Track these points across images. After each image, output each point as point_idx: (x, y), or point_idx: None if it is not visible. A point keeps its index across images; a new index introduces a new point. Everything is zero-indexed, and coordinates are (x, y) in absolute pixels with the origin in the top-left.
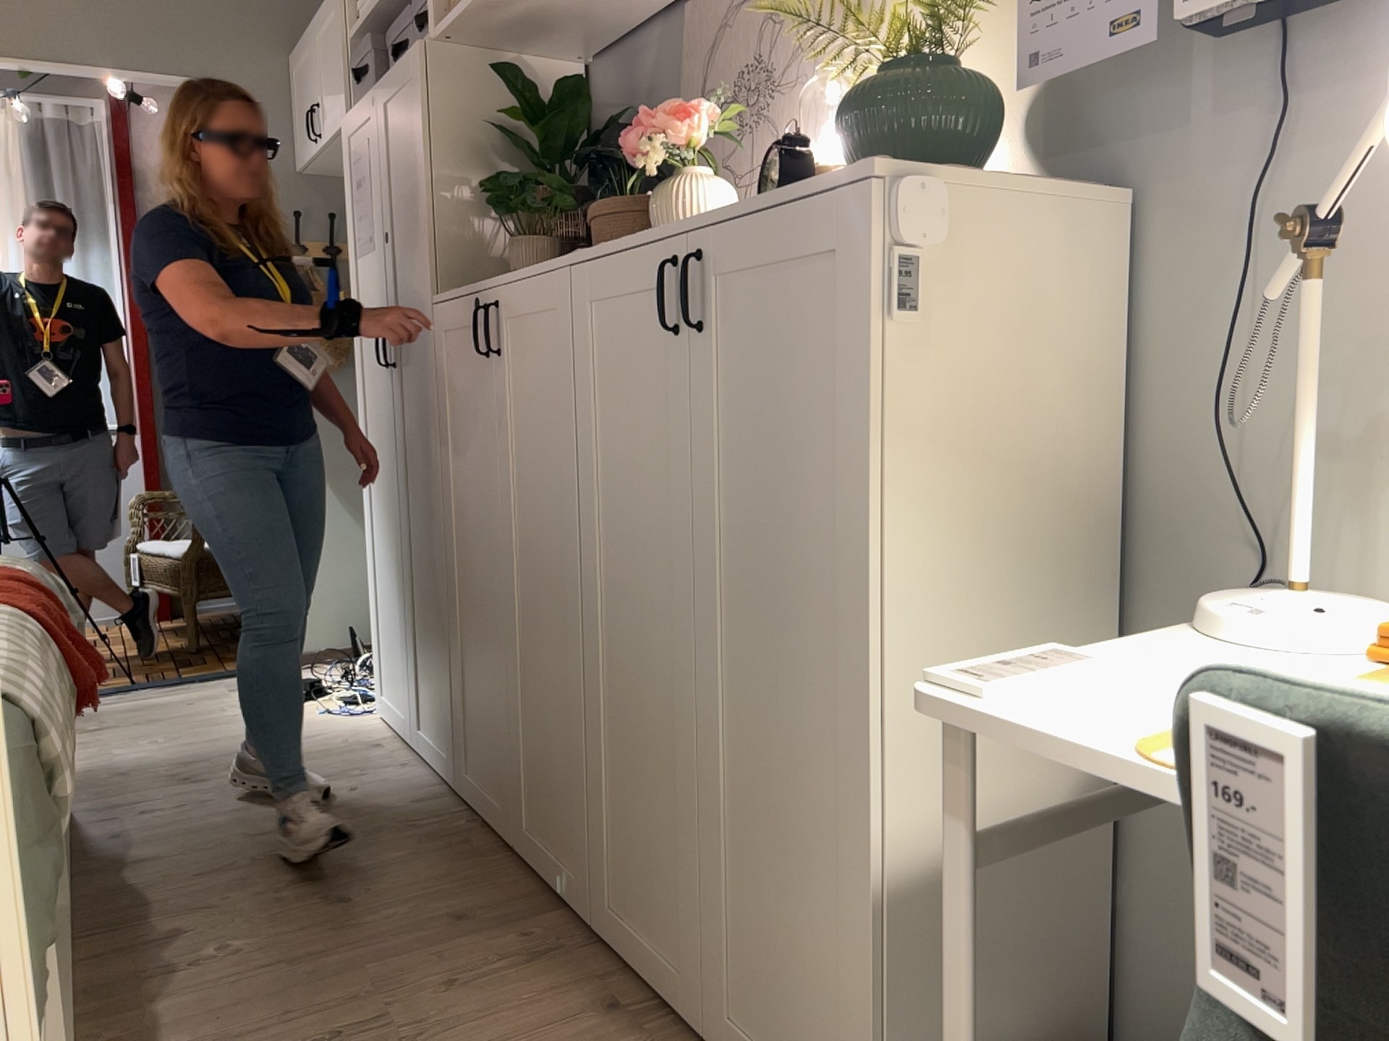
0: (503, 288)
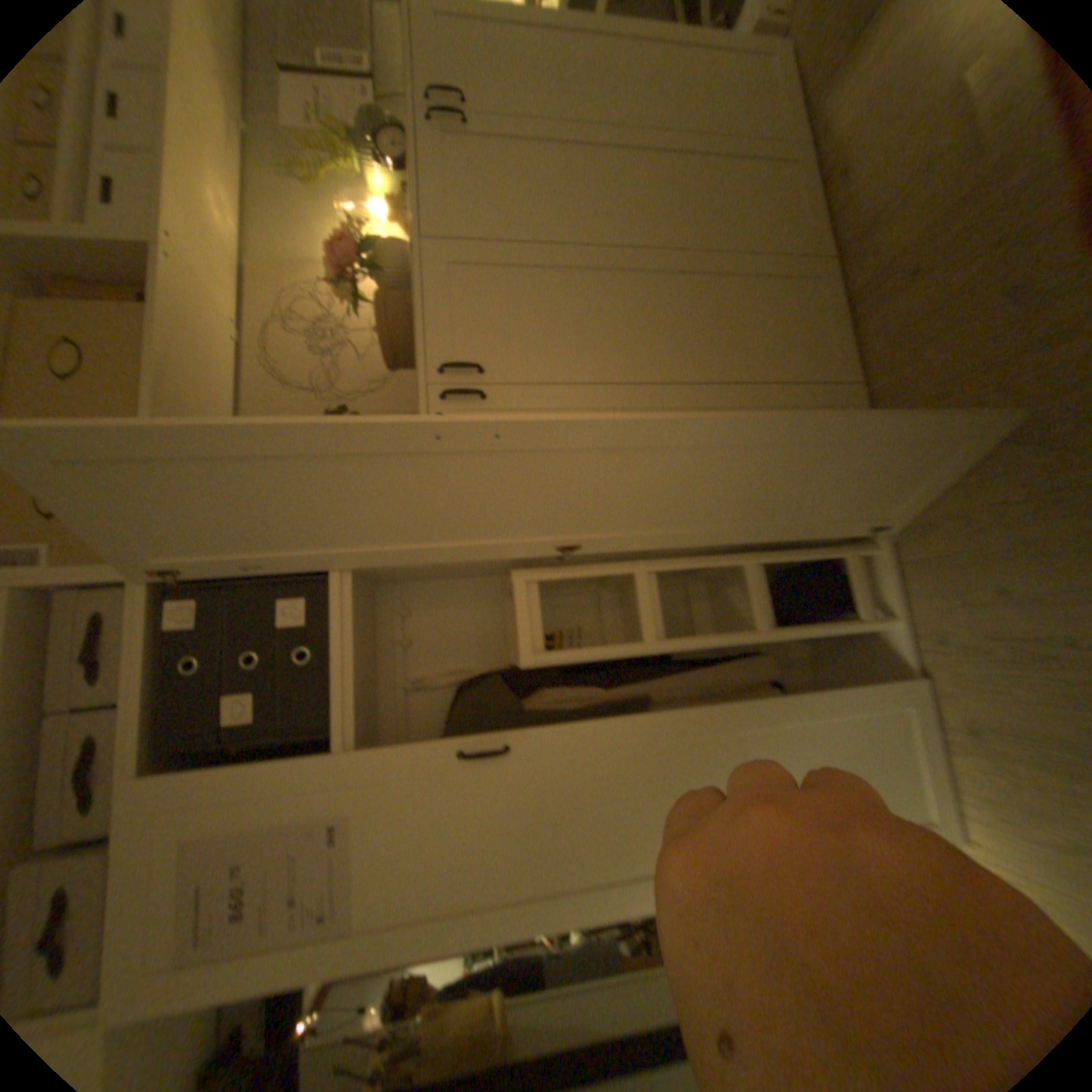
0: (427, 345)
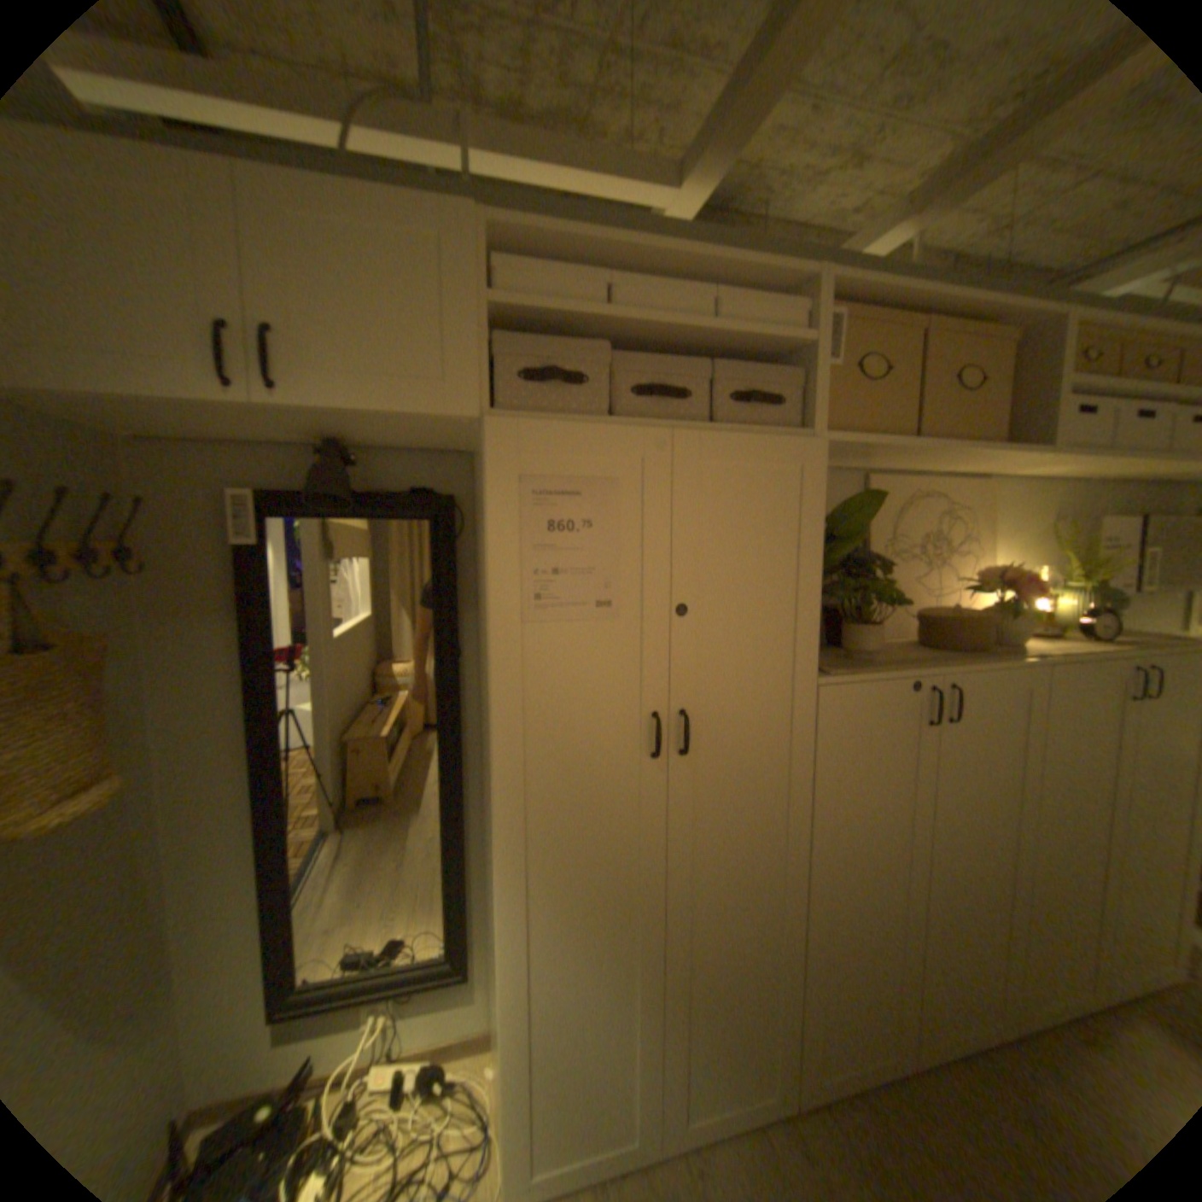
0: (969, 676)
